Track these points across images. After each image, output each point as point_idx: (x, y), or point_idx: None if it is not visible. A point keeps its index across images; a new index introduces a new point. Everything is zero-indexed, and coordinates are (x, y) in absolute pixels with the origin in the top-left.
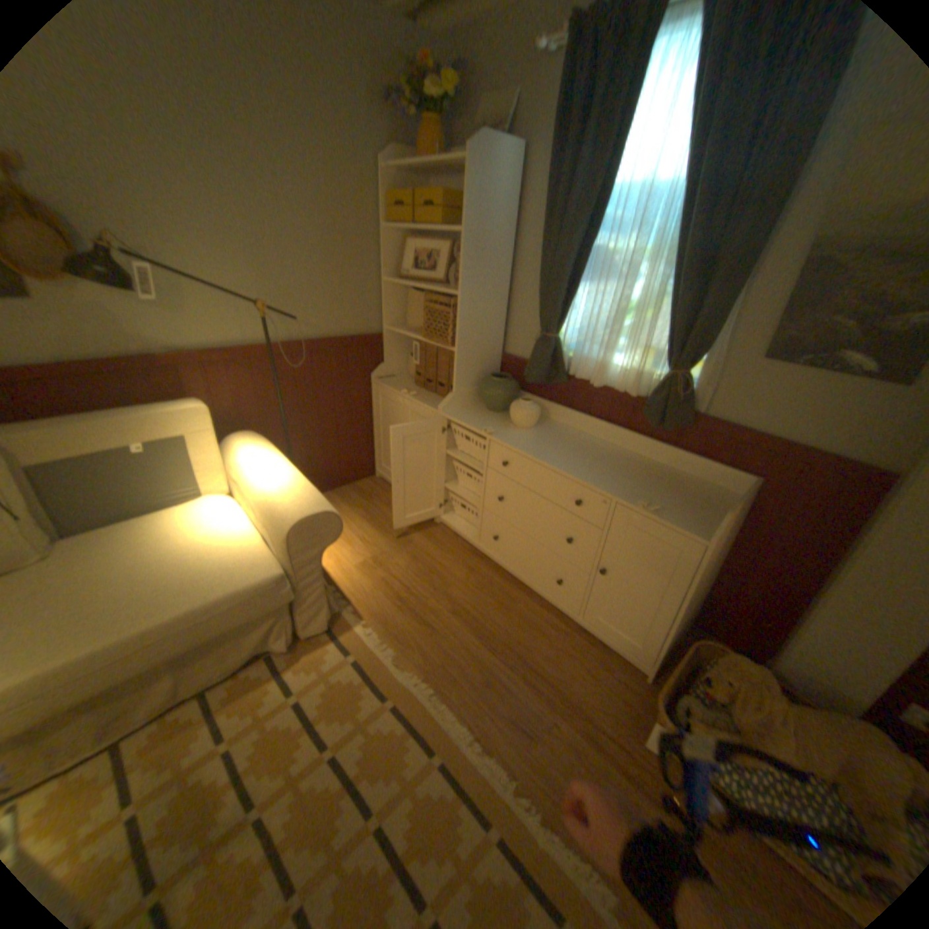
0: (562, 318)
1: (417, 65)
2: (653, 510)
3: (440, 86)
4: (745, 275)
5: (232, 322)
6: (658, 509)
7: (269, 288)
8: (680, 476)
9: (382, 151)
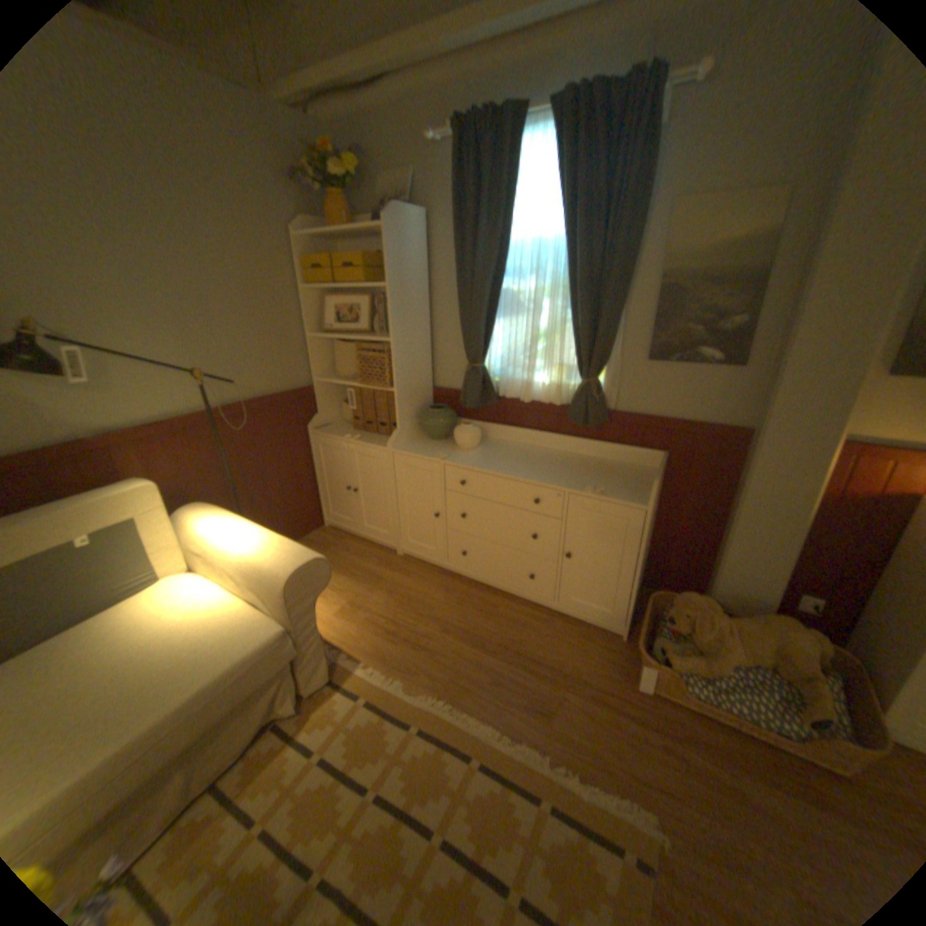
0: (485, 350)
1: (311, 146)
2: (599, 491)
3: (341, 165)
4: (623, 301)
5: (162, 393)
6: (602, 490)
7: (197, 355)
8: (607, 463)
9: (290, 220)
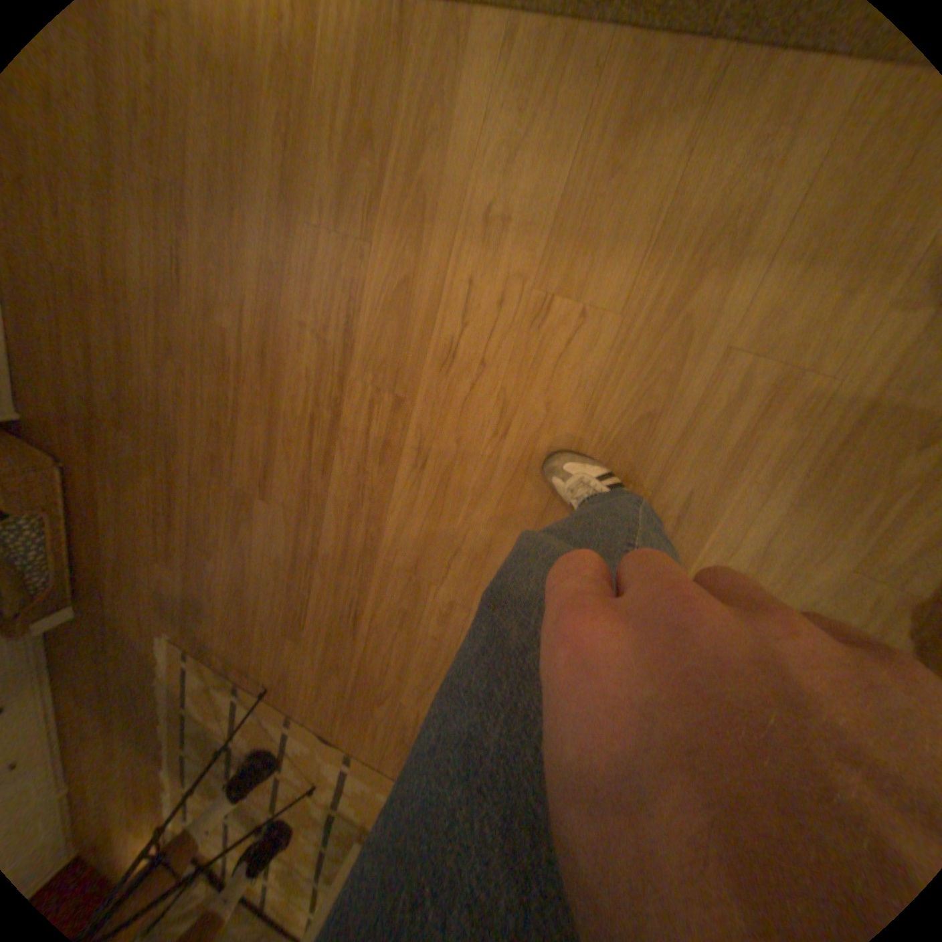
0: None
1: None
2: None
3: None
4: None
5: None
6: None
7: None
8: None
9: None
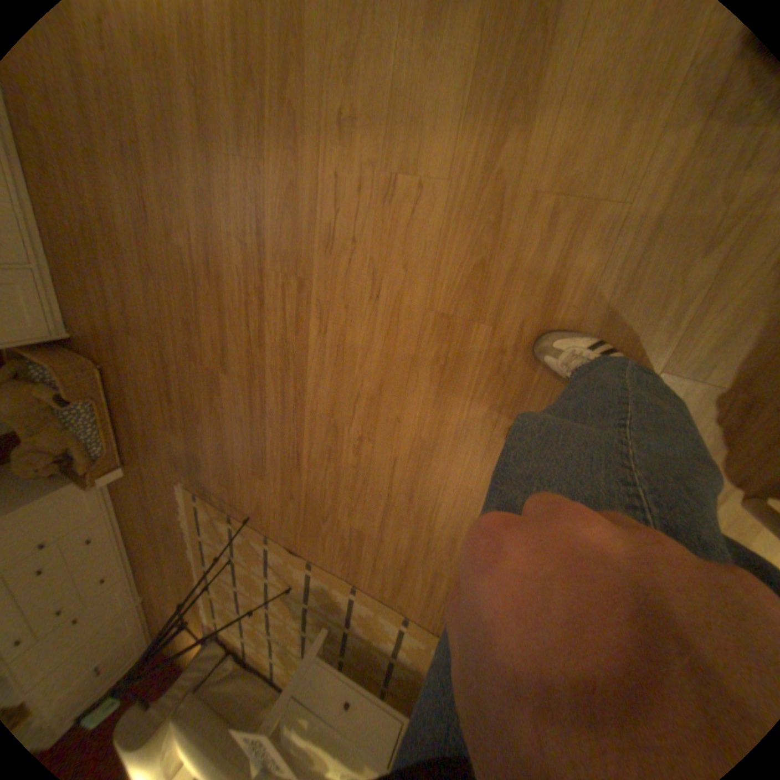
0: None
1: None
2: None
3: None
4: None
5: None
6: None
7: None
8: None
9: None
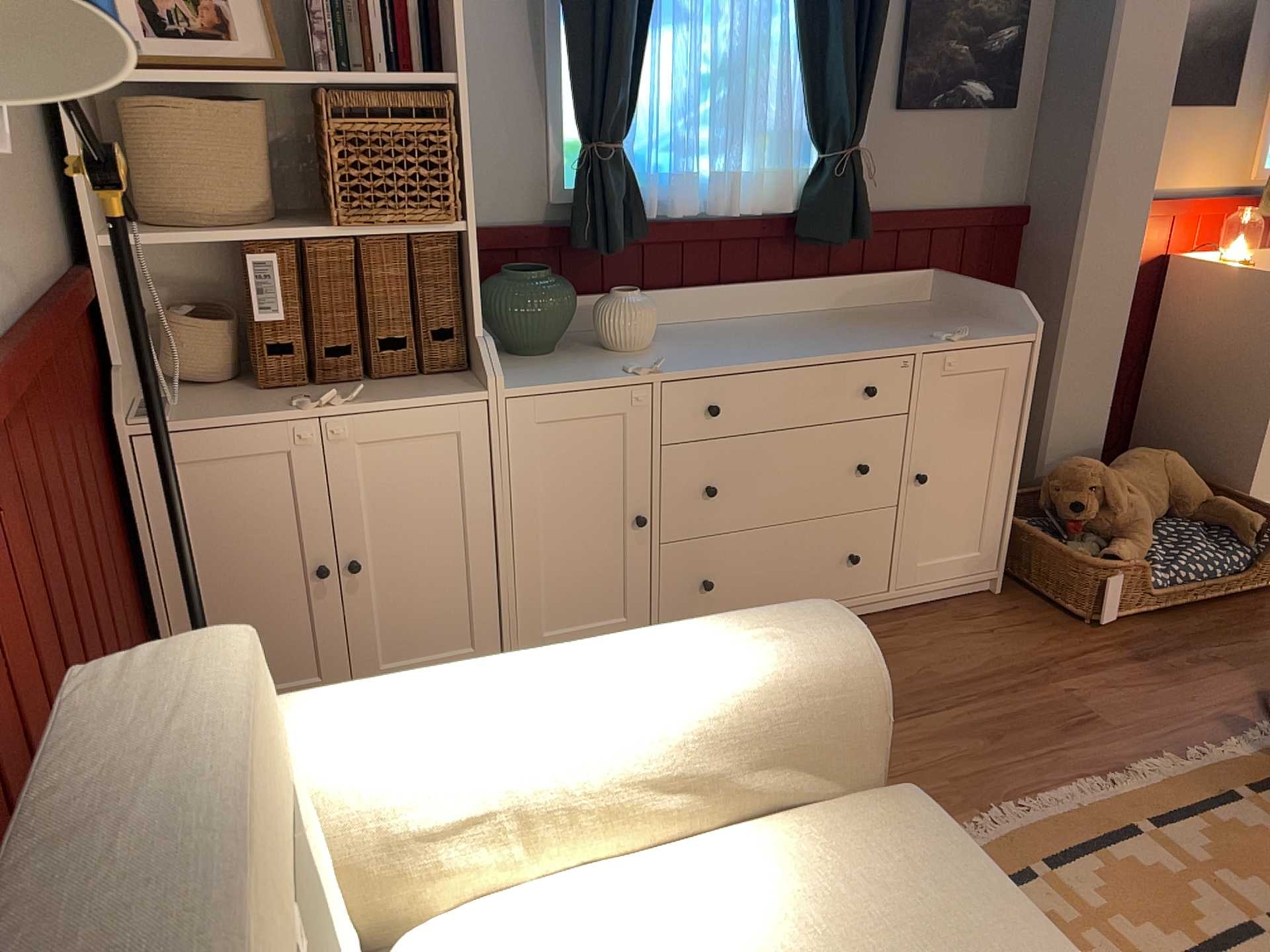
0: (630, 107)
1: None
2: (968, 333)
3: None
4: None
5: None
6: (967, 329)
7: None
8: (865, 310)
9: None
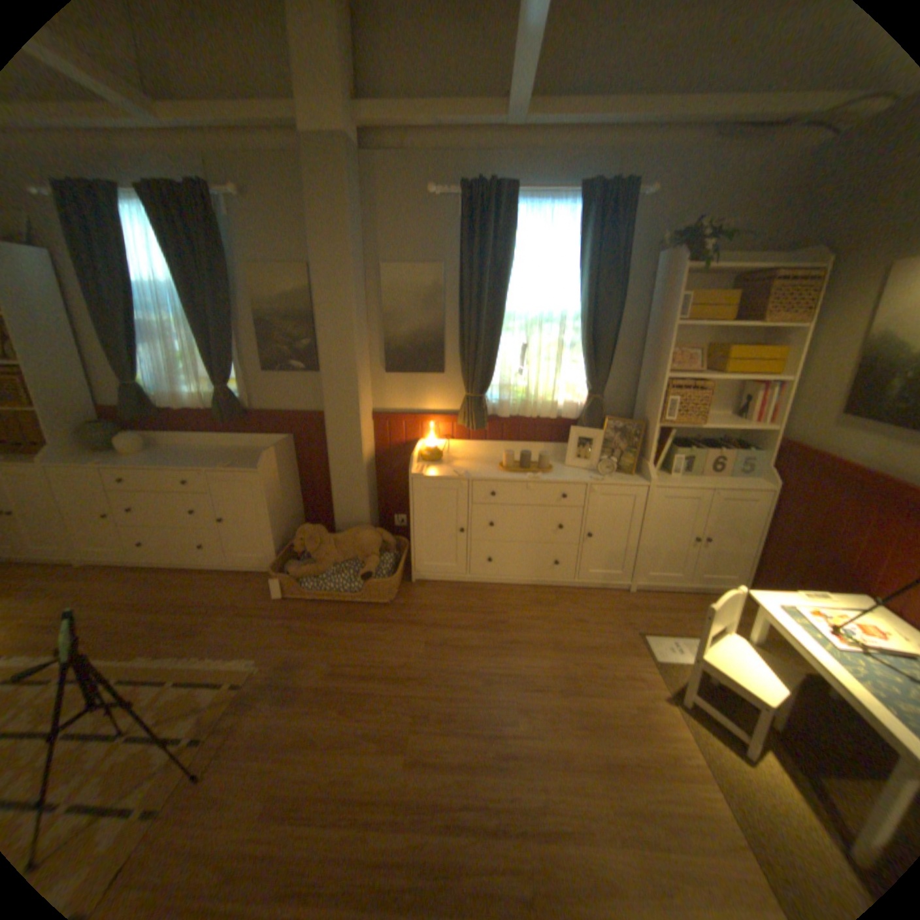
0: (130, 370)
1: None
2: (225, 466)
3: None
4: (226, 331)
5: None
6: (228, 464)
7: None
8: (252, 449)
9: None
